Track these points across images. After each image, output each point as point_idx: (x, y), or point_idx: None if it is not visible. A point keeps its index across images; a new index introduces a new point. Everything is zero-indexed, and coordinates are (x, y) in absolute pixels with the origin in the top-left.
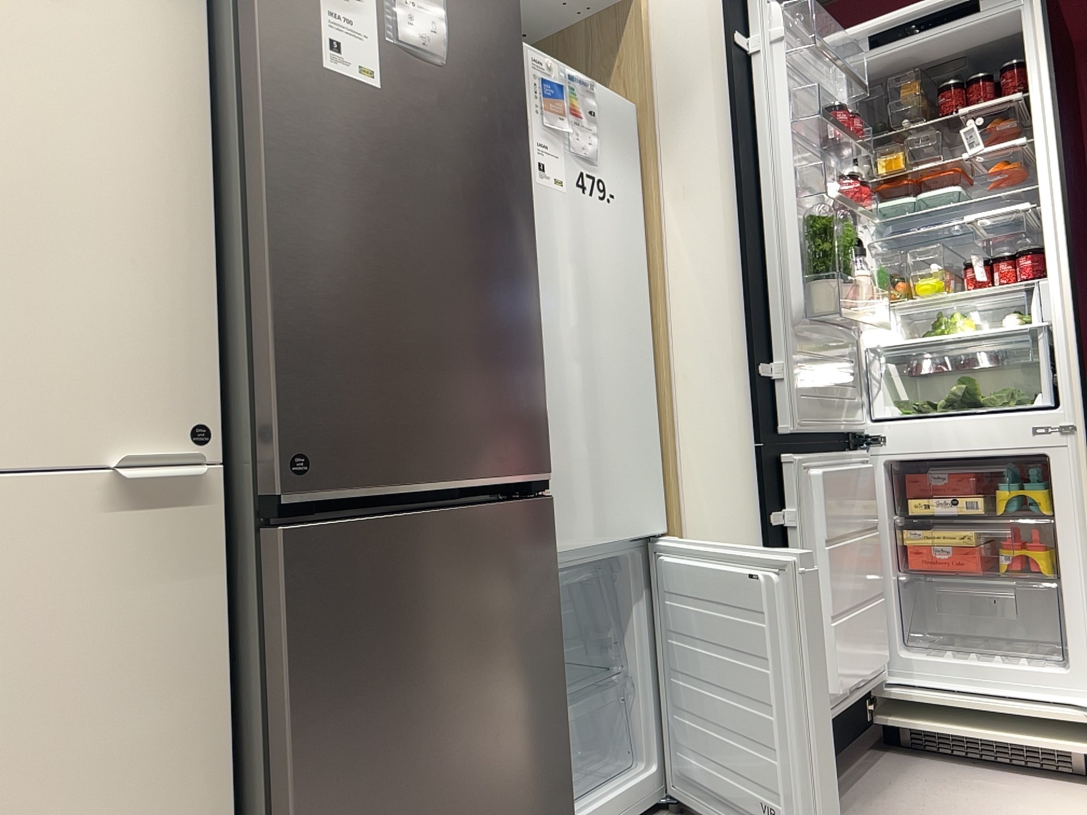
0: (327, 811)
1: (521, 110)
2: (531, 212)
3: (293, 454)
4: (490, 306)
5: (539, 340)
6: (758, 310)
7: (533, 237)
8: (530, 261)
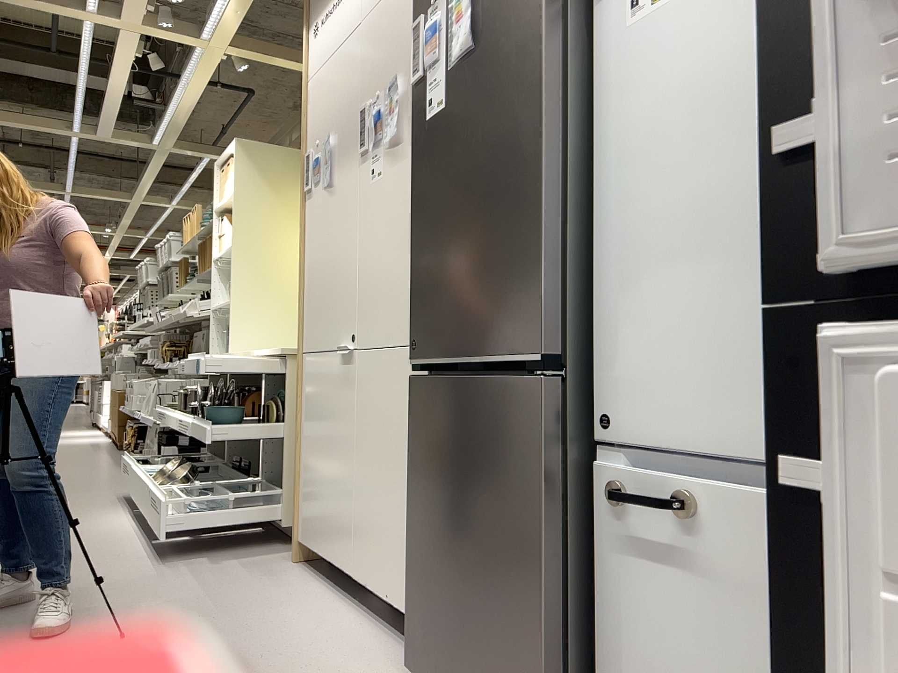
0: (416, 527)
1: (538, 7)
2: (543, 102)
3: (414, 339)
4: (499, 215)
5: (542, 227)
6: (803, 3)
7: (542, 127)
8: (536, 154)
